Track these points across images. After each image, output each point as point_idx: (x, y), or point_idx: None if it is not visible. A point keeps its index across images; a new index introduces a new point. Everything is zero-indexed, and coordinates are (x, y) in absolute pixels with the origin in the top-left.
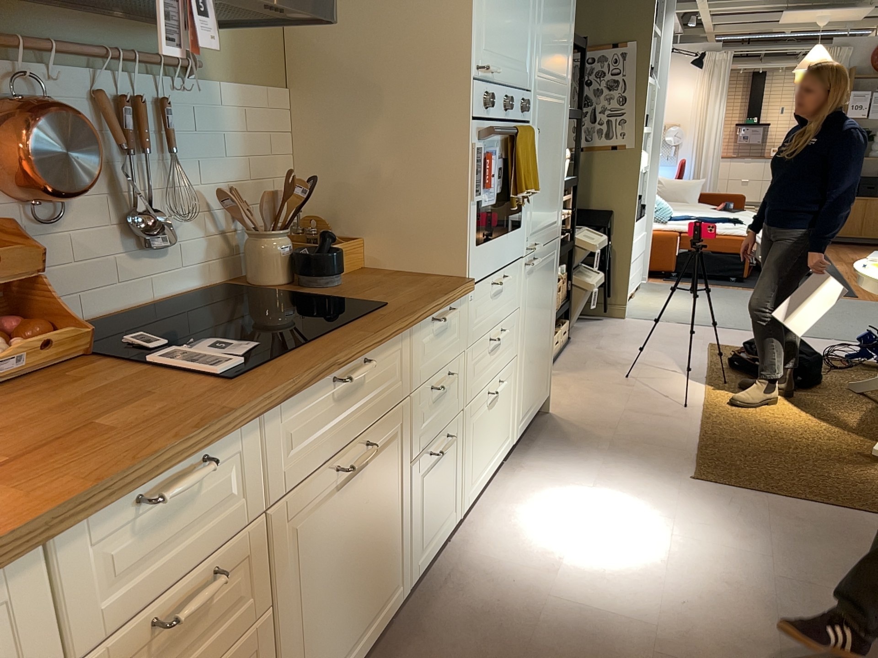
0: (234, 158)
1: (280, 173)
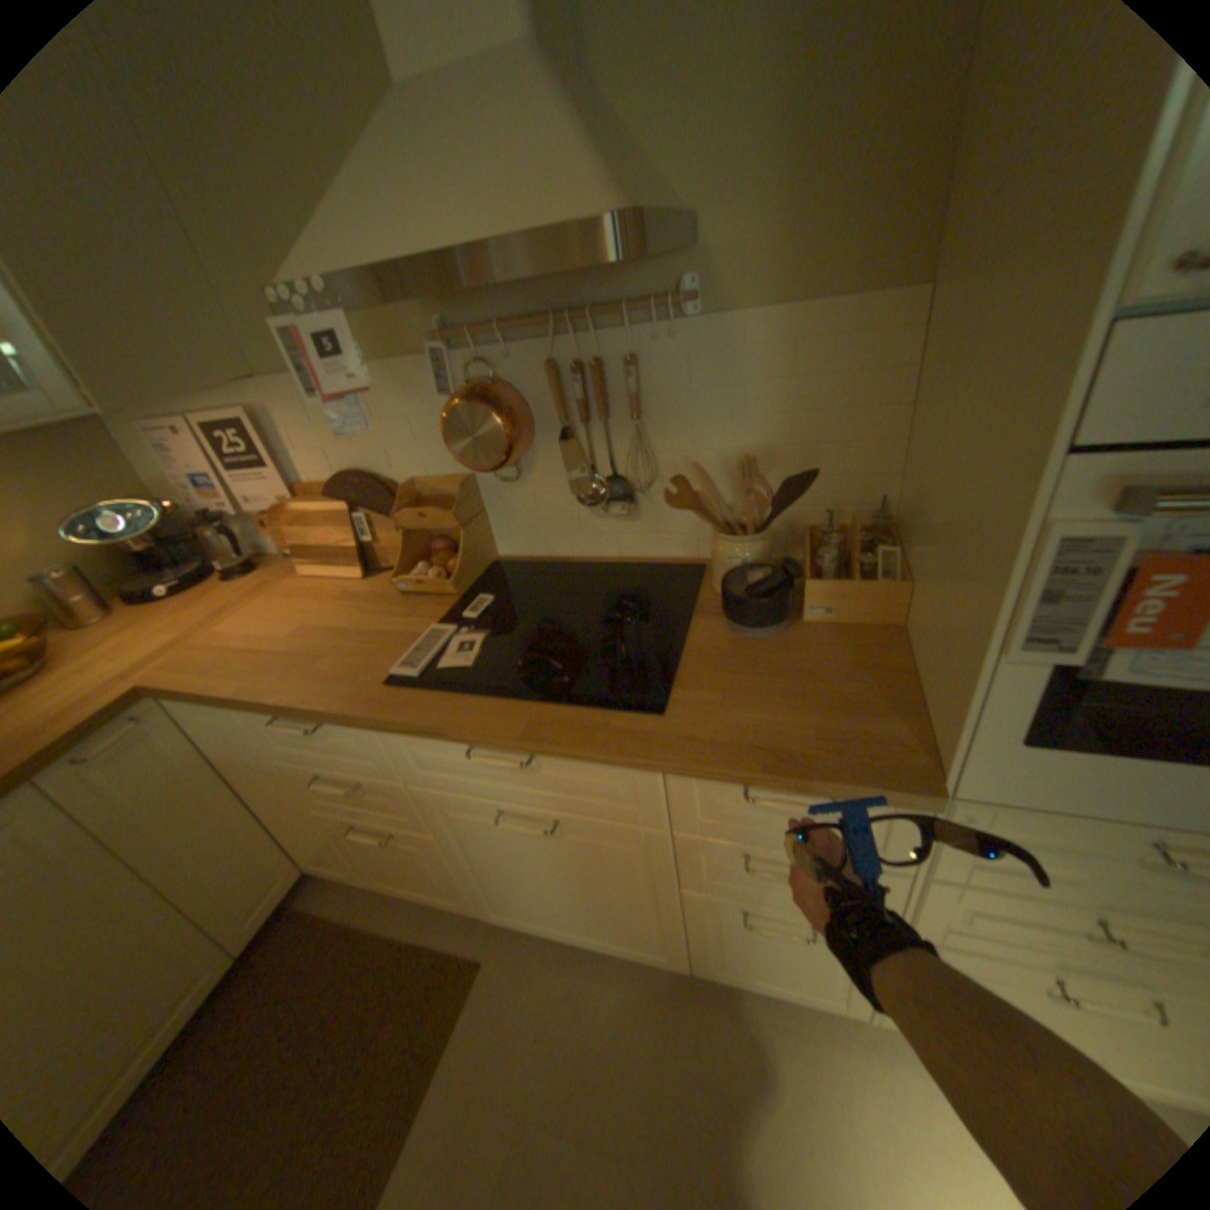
0: (757, 415)
1: (864, 432)
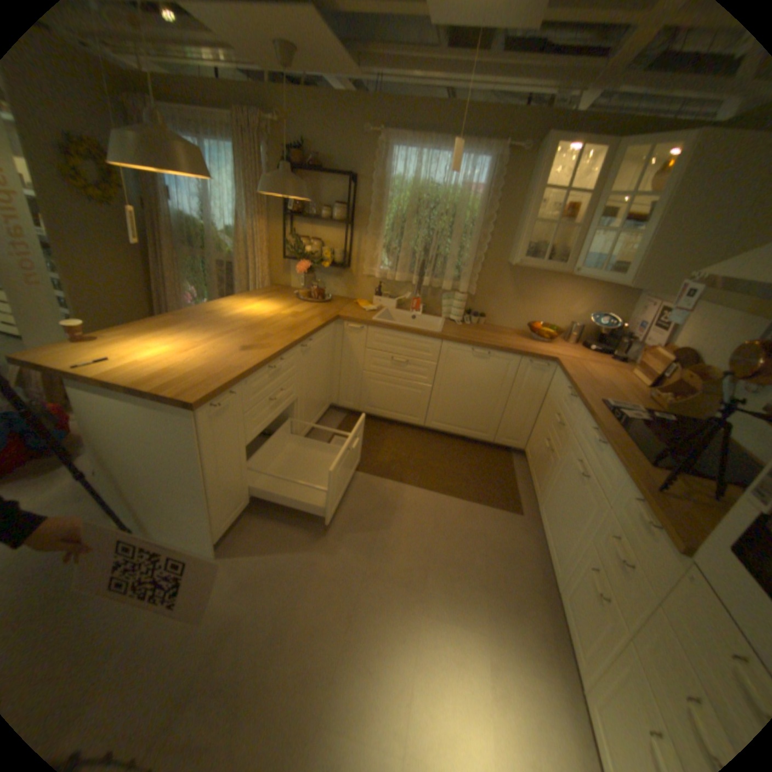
0: None
1: None
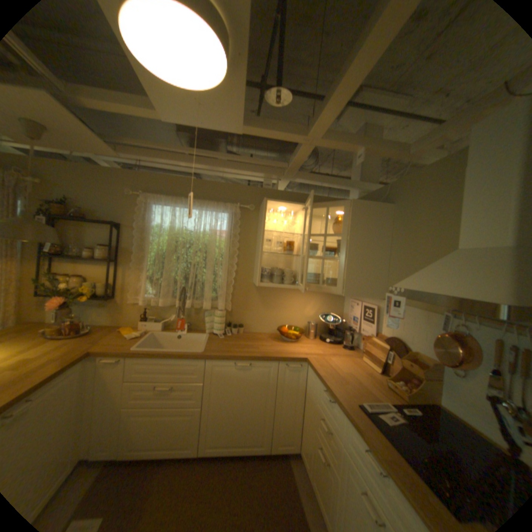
0: None
1: None
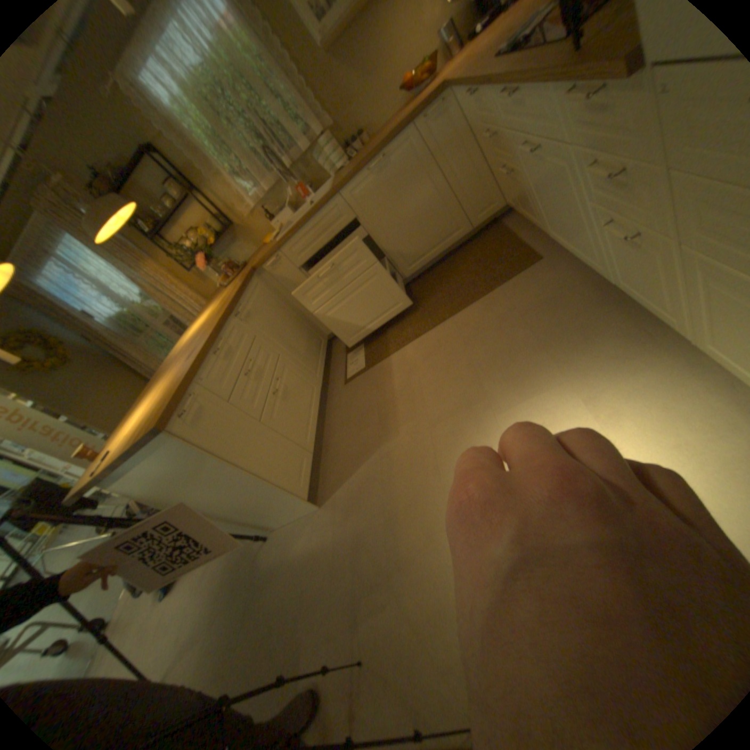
0: None
1: None
